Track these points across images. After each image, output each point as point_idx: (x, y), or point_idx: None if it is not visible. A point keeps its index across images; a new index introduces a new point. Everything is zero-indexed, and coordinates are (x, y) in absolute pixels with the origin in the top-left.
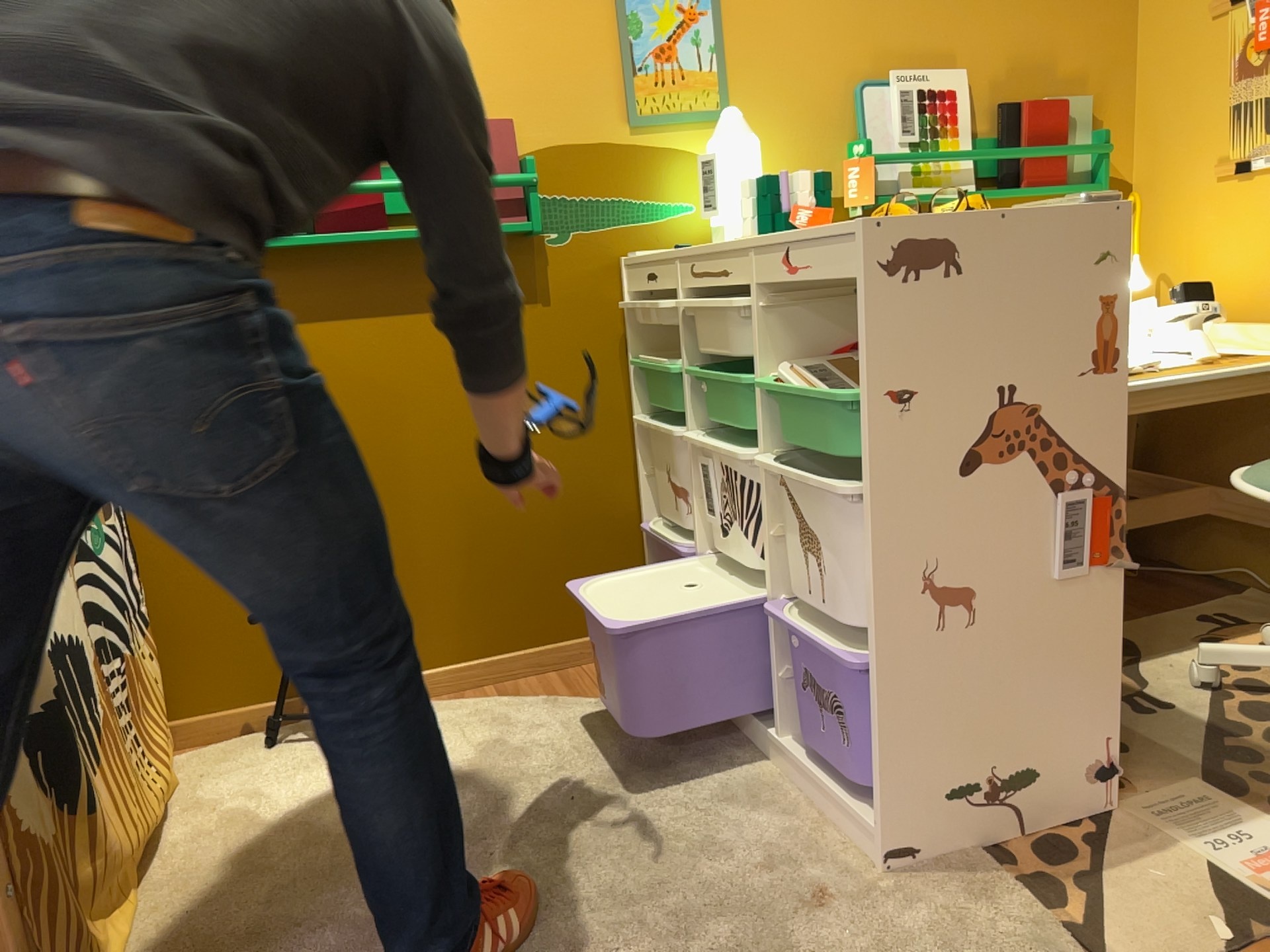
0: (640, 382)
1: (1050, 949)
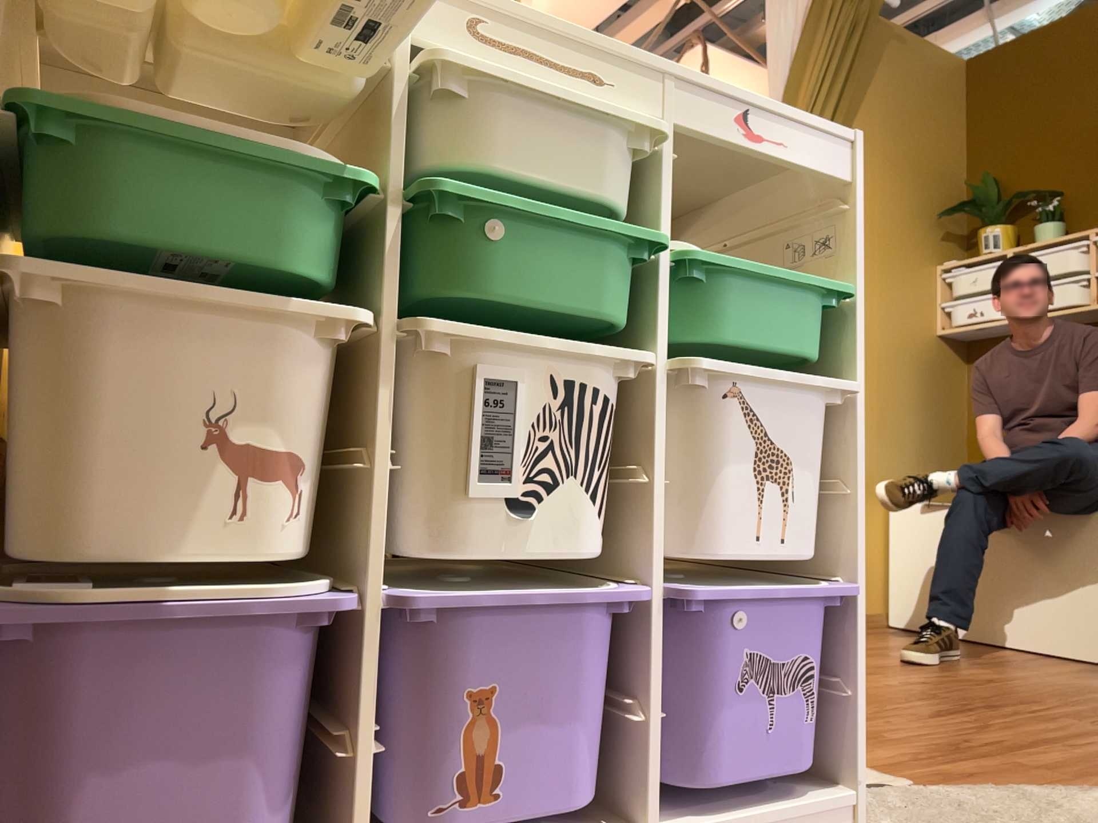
0: (8, 179)
1: (888, 786)
